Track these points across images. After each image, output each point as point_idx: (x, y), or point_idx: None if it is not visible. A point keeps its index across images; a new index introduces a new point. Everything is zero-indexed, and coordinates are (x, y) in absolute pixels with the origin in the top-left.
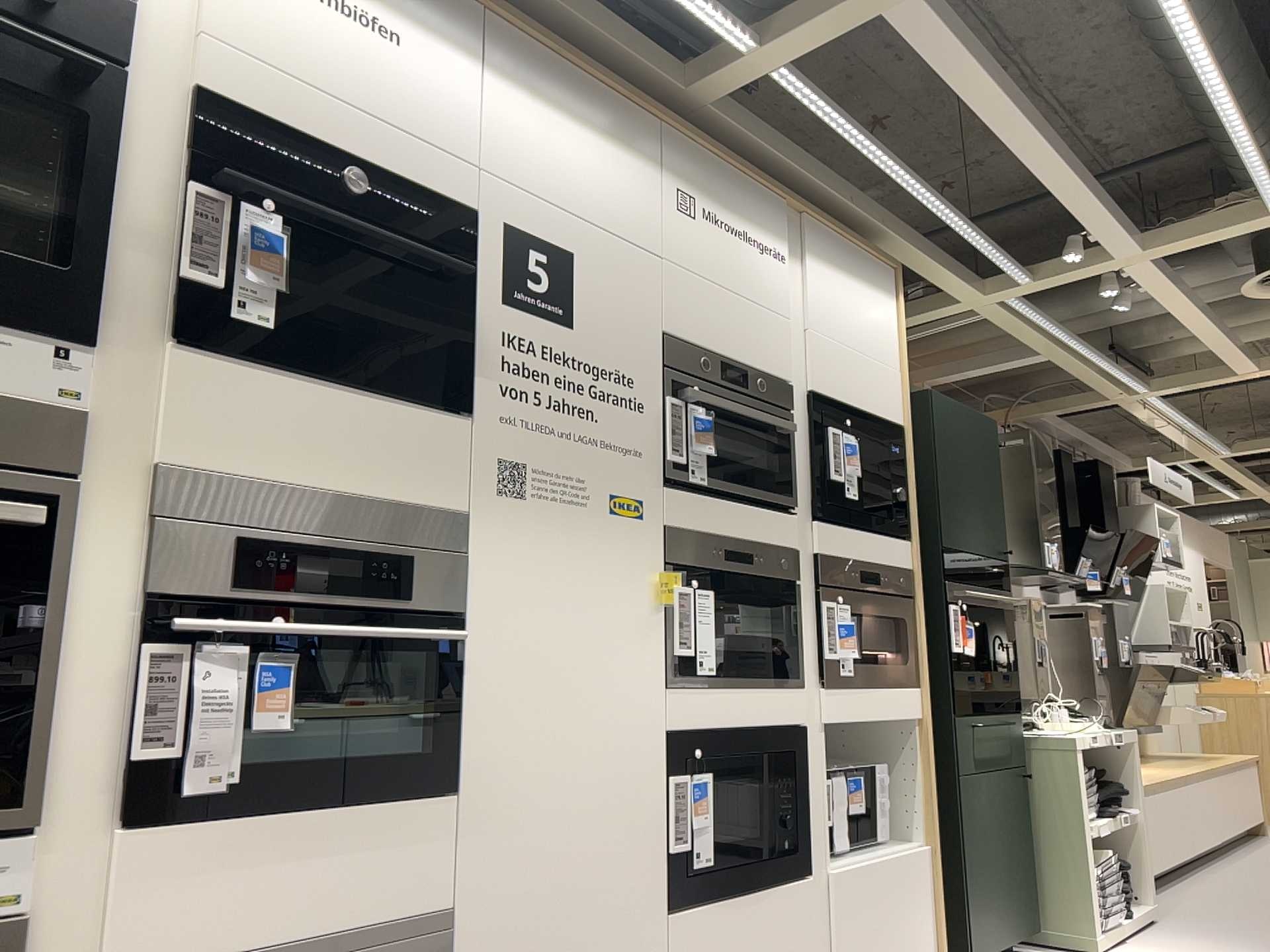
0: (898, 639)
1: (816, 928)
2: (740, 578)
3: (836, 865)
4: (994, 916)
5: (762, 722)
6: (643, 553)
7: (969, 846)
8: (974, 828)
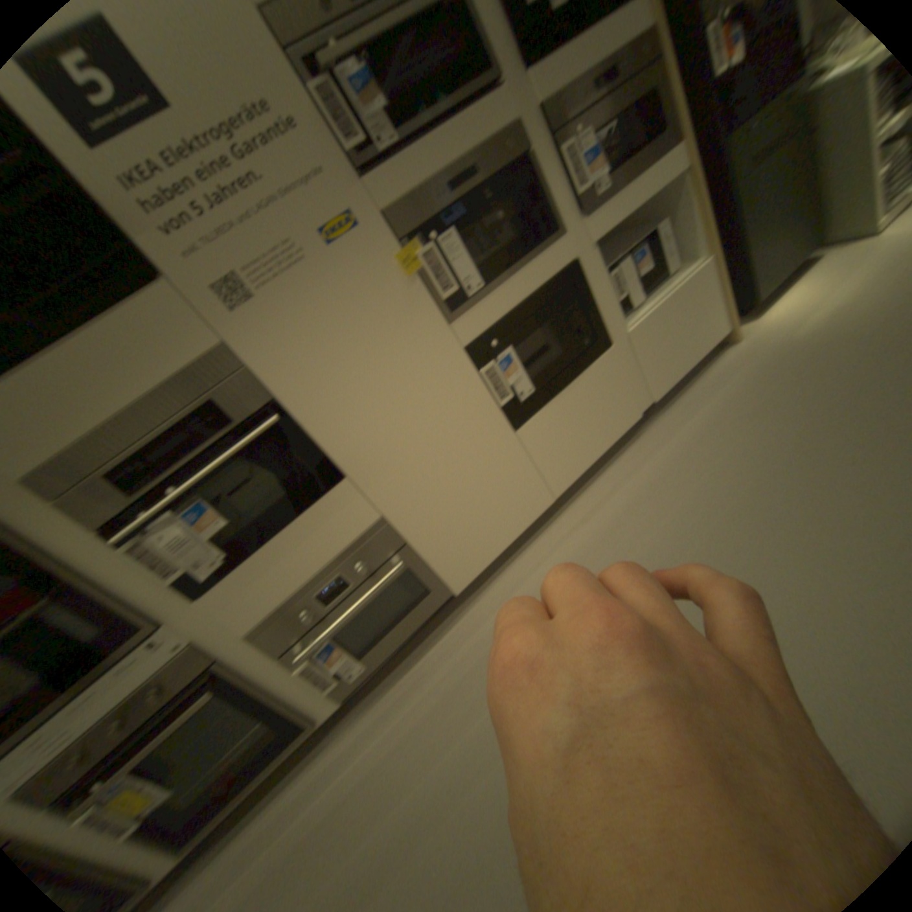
0: (652, 115)
1: (626, 368)
2: (475, 192)
3: (635, 321)
4: (781, 260)
5: (539, 284)
6: (377, 250)
7: (754, 229)
8: (757, 214)
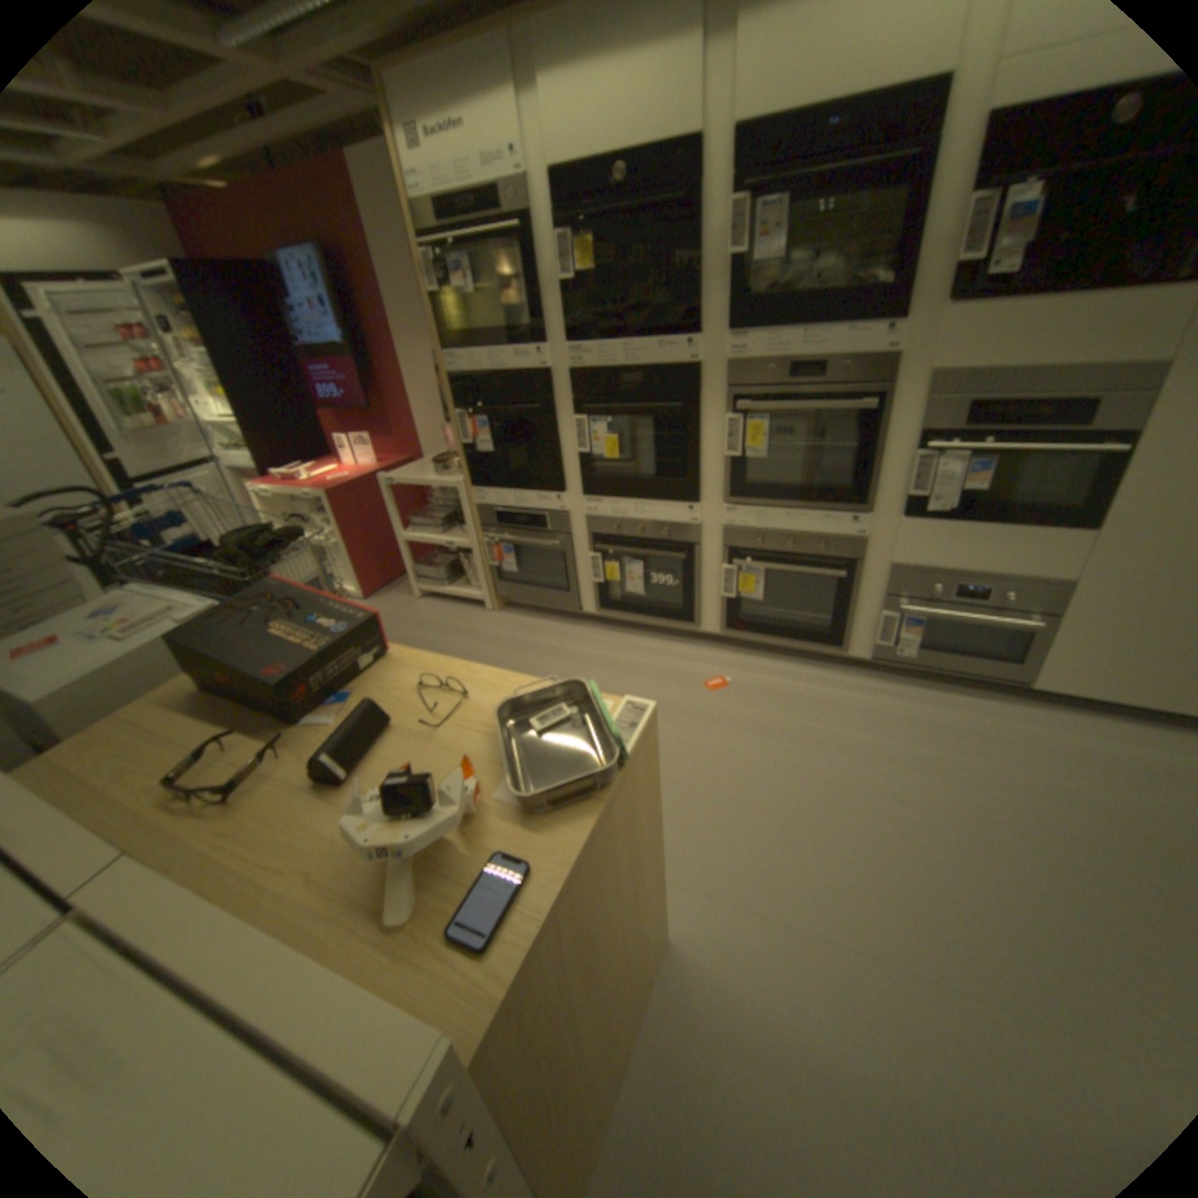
0: None
1: None
2: None
3: None
4: None
5: None
6: None
7: None
8: None
